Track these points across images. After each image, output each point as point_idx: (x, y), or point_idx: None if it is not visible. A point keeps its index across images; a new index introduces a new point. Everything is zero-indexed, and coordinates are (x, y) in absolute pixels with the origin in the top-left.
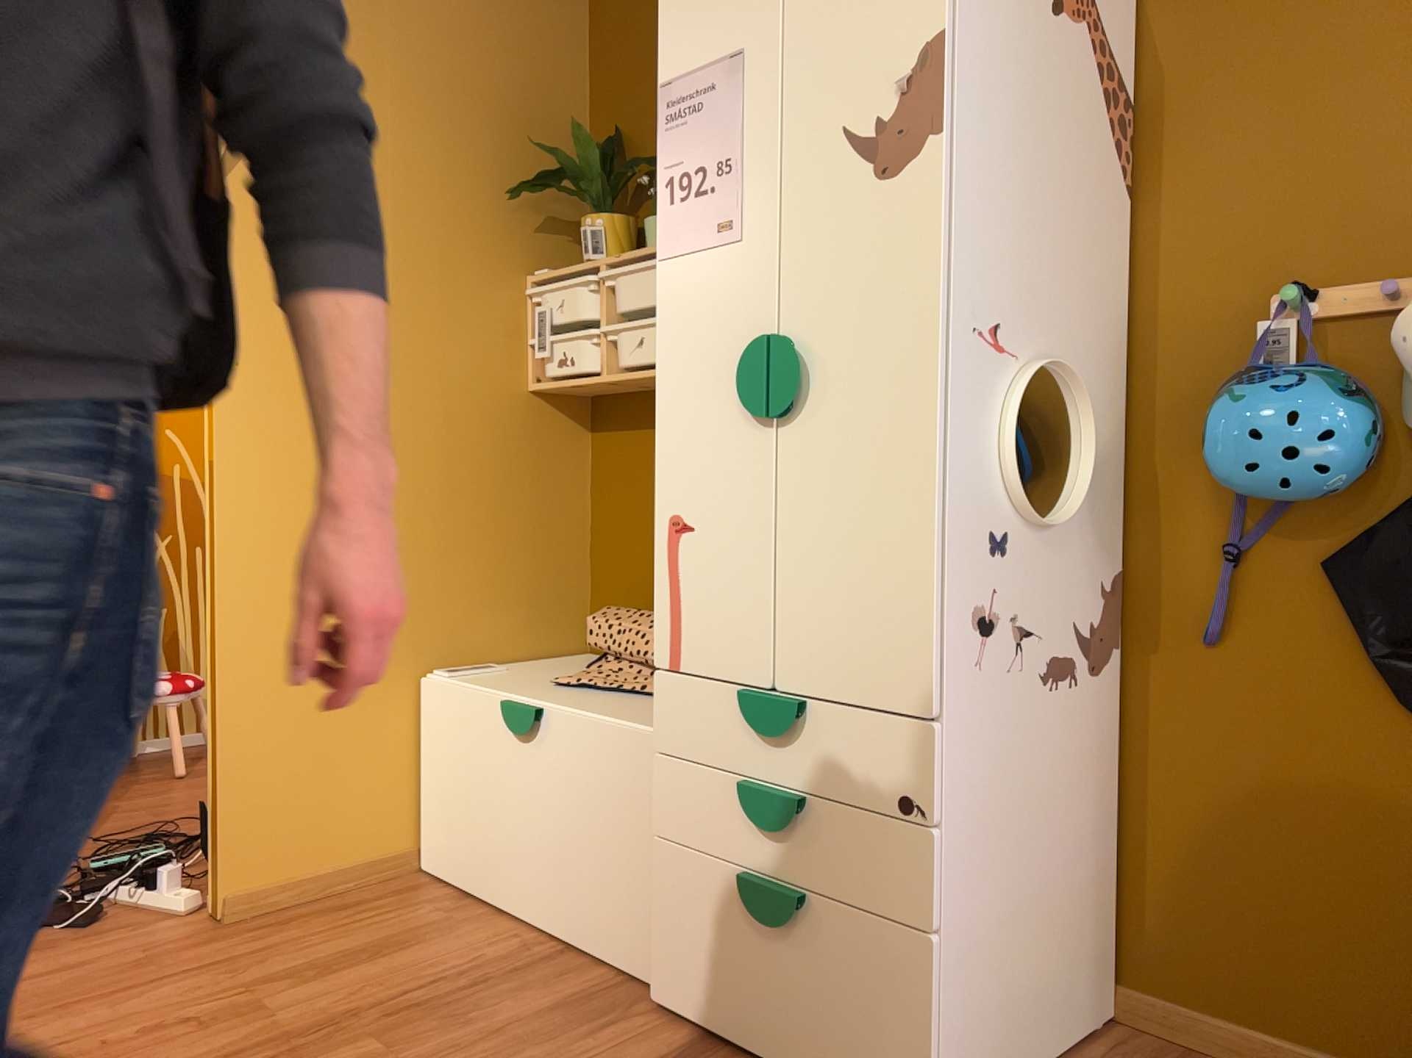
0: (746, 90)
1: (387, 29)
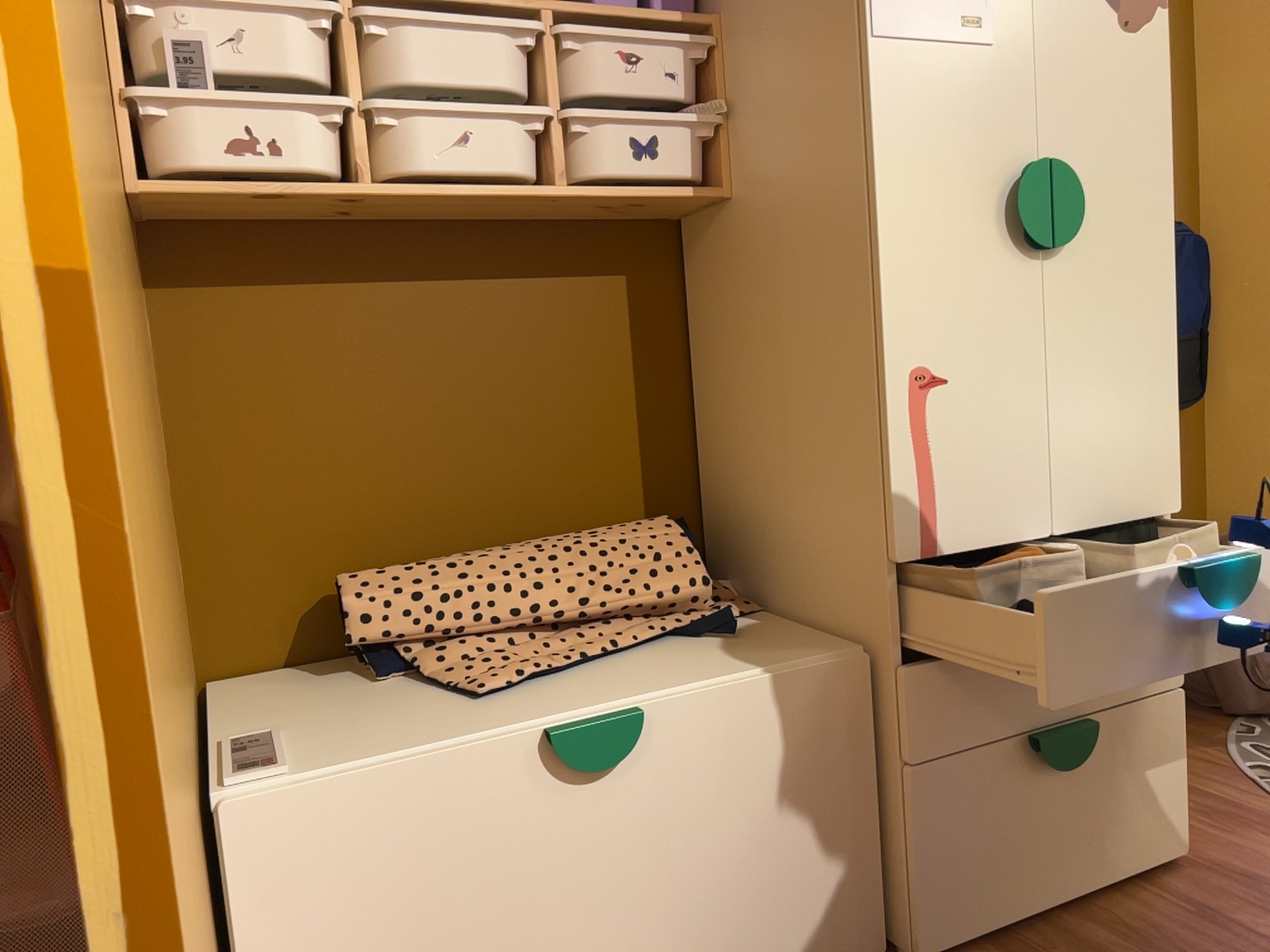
0: None
1: None
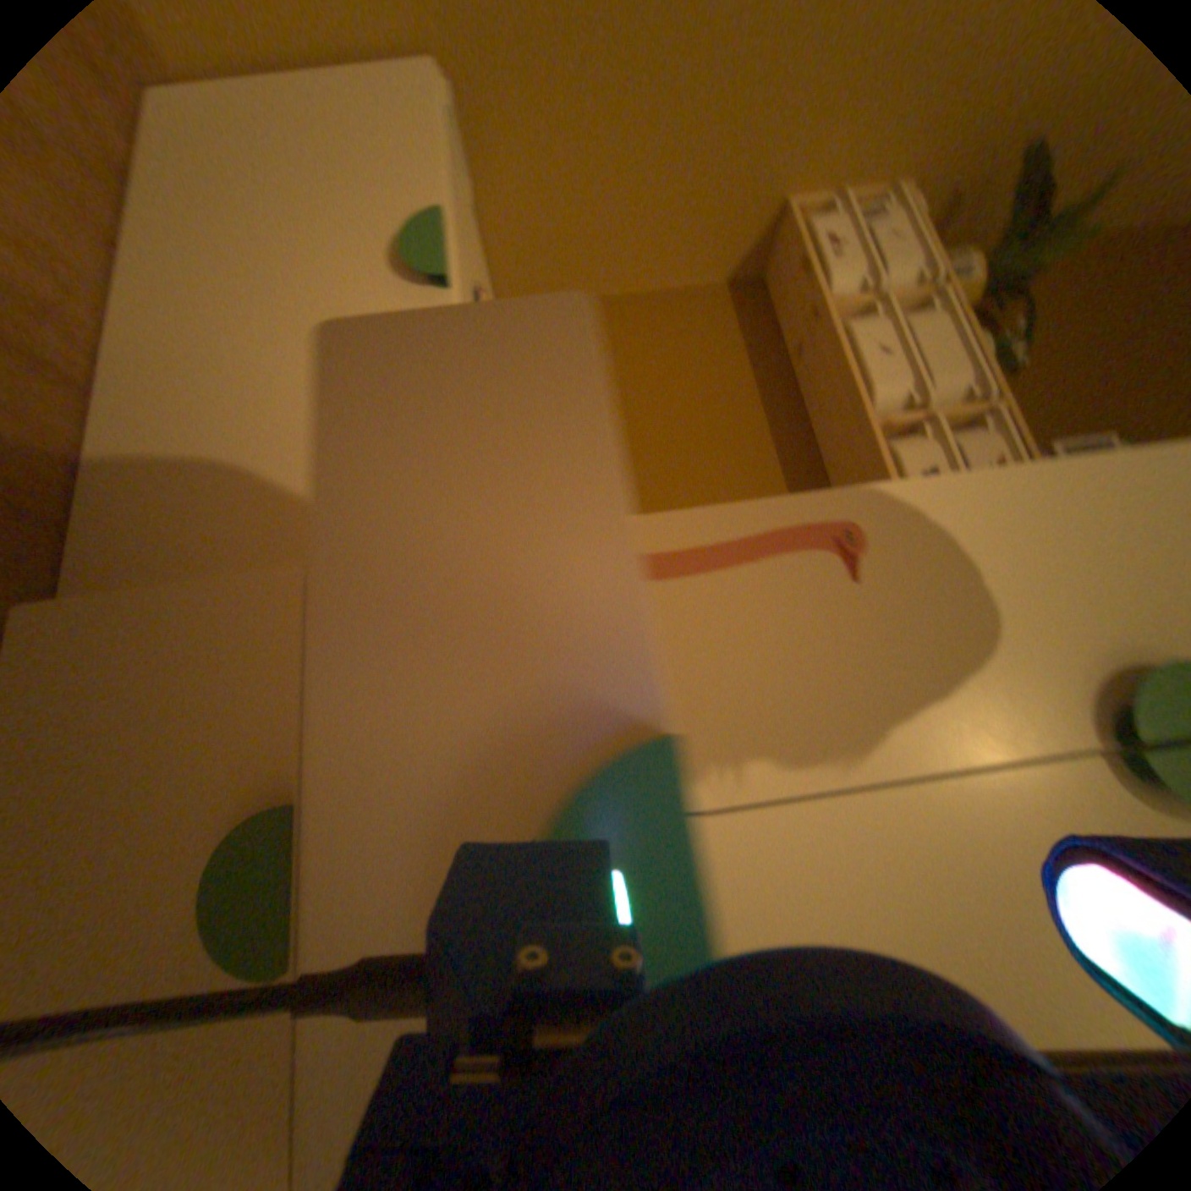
0: None
1: None
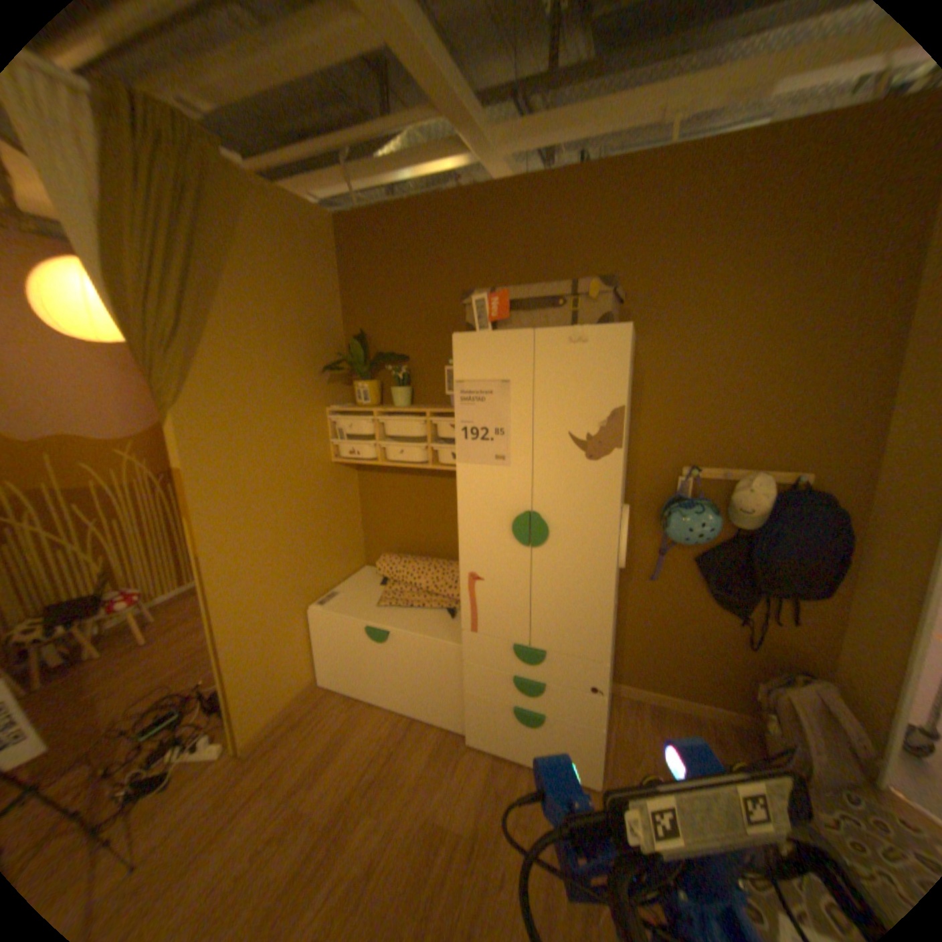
0: (511, 401)
1: (247, 294)
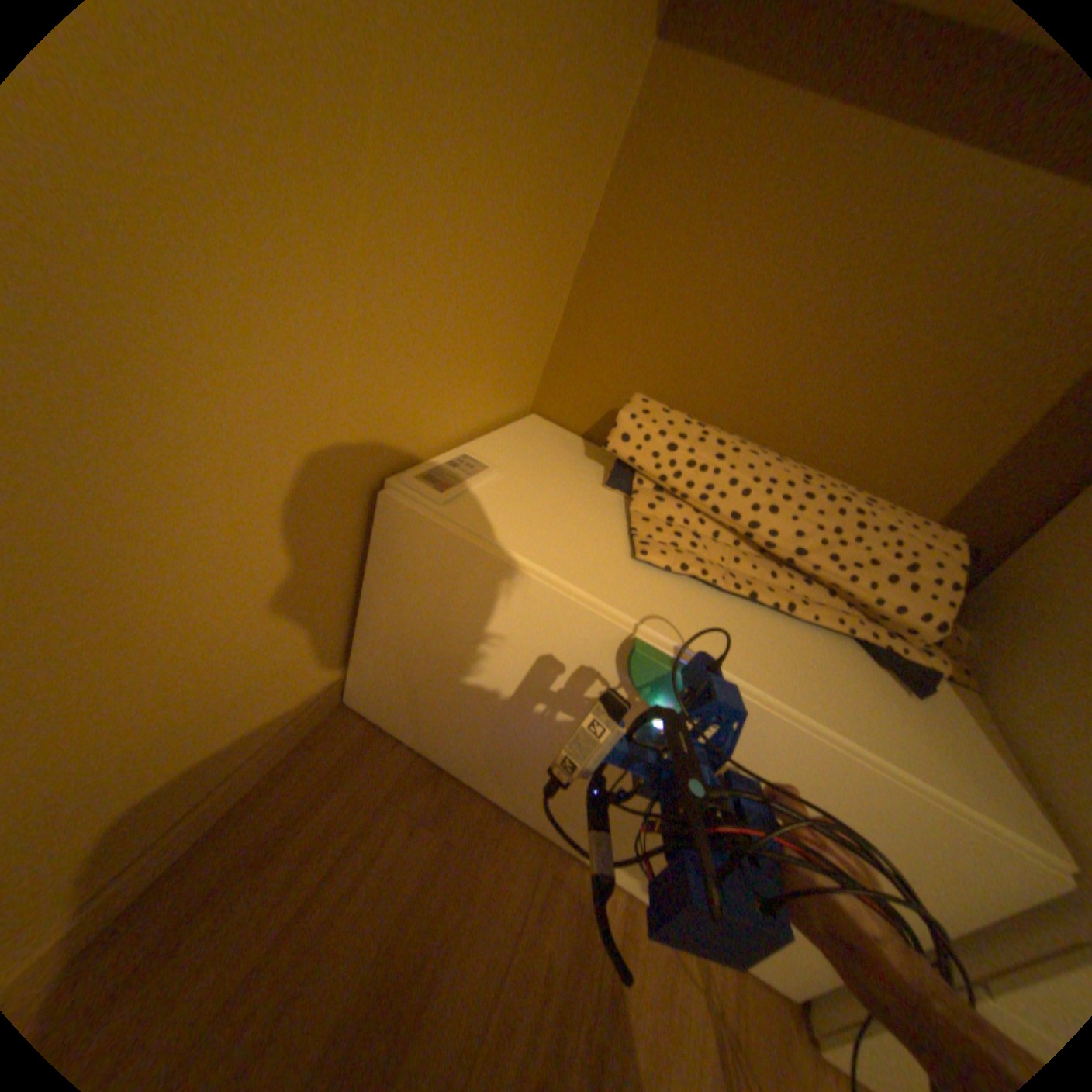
0: None
1: None
